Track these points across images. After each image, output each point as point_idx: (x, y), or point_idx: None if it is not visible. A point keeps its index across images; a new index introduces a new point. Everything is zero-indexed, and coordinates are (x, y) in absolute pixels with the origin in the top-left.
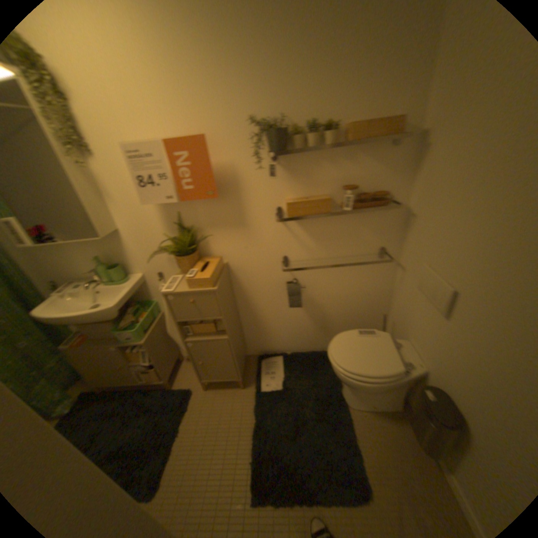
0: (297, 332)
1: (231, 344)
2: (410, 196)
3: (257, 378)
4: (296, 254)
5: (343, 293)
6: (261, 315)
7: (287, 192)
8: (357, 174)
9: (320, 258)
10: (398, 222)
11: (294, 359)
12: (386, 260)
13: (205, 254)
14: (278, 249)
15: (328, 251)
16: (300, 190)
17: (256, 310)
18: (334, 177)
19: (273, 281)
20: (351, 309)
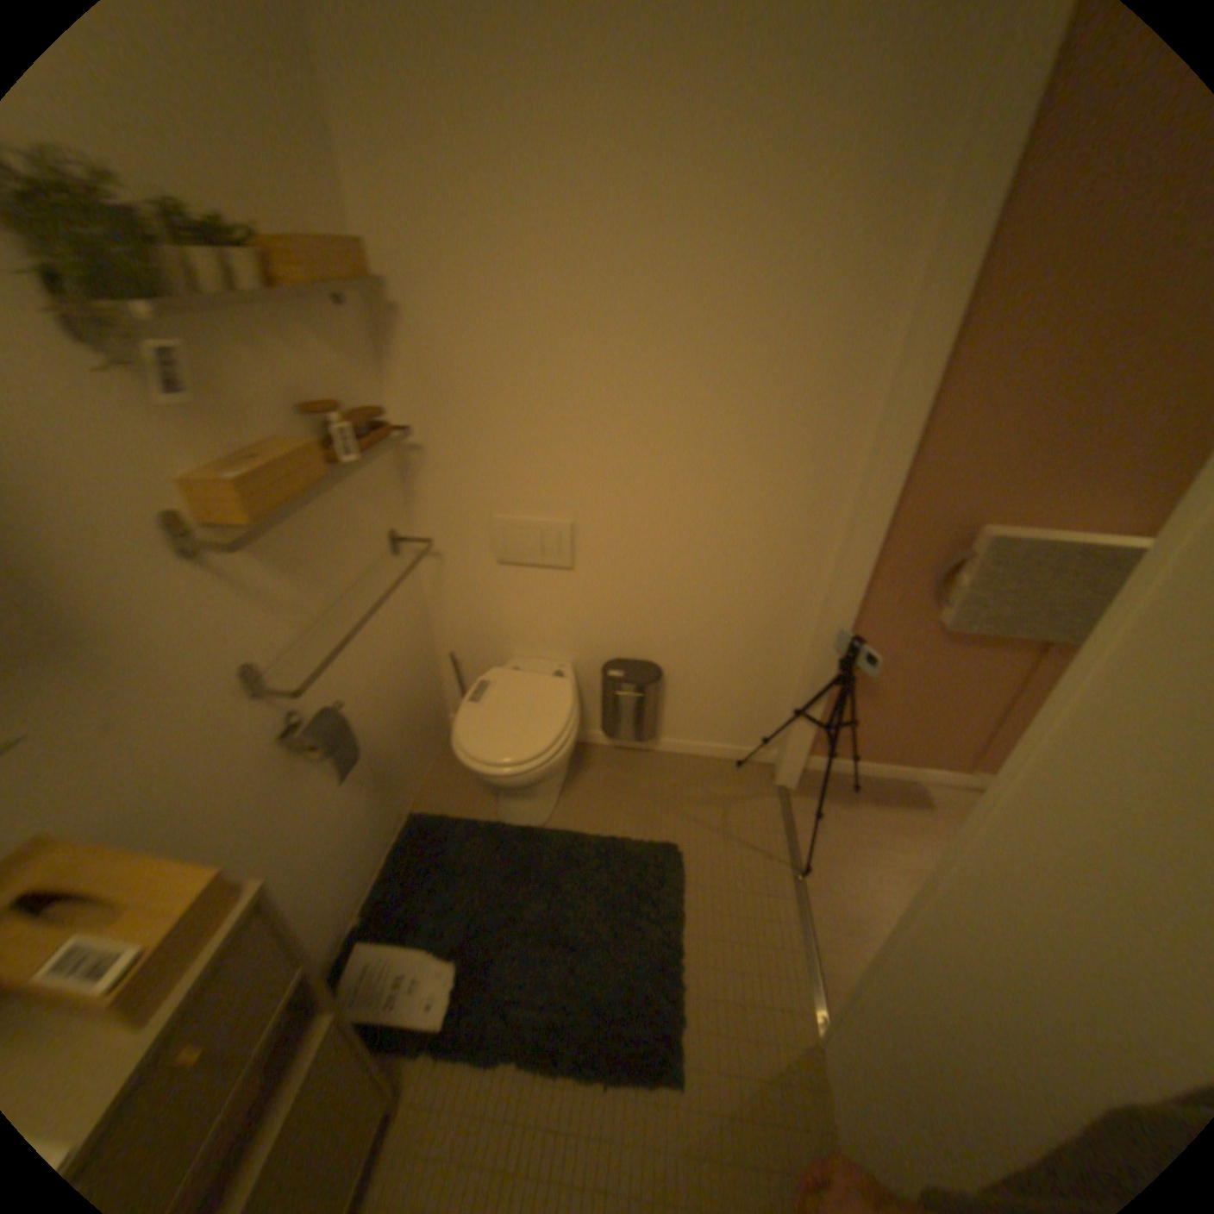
0: (343, 850)
1: (338, 1027)
2: (391, 415)
3: (382, 1048)
4: (266, 640)
5: (378, 671)
6: None
7: (173, 451)
8: (308, 376)
9: (316, 618)
10: (393, 471)
11: (385, 909)
12: (403, 555)
13: None
14: (216, 655)
15: (325, 588)
16: (208, 439)
17: None
18: (272, 386)
19: (241, 772)
20: (398, 694)
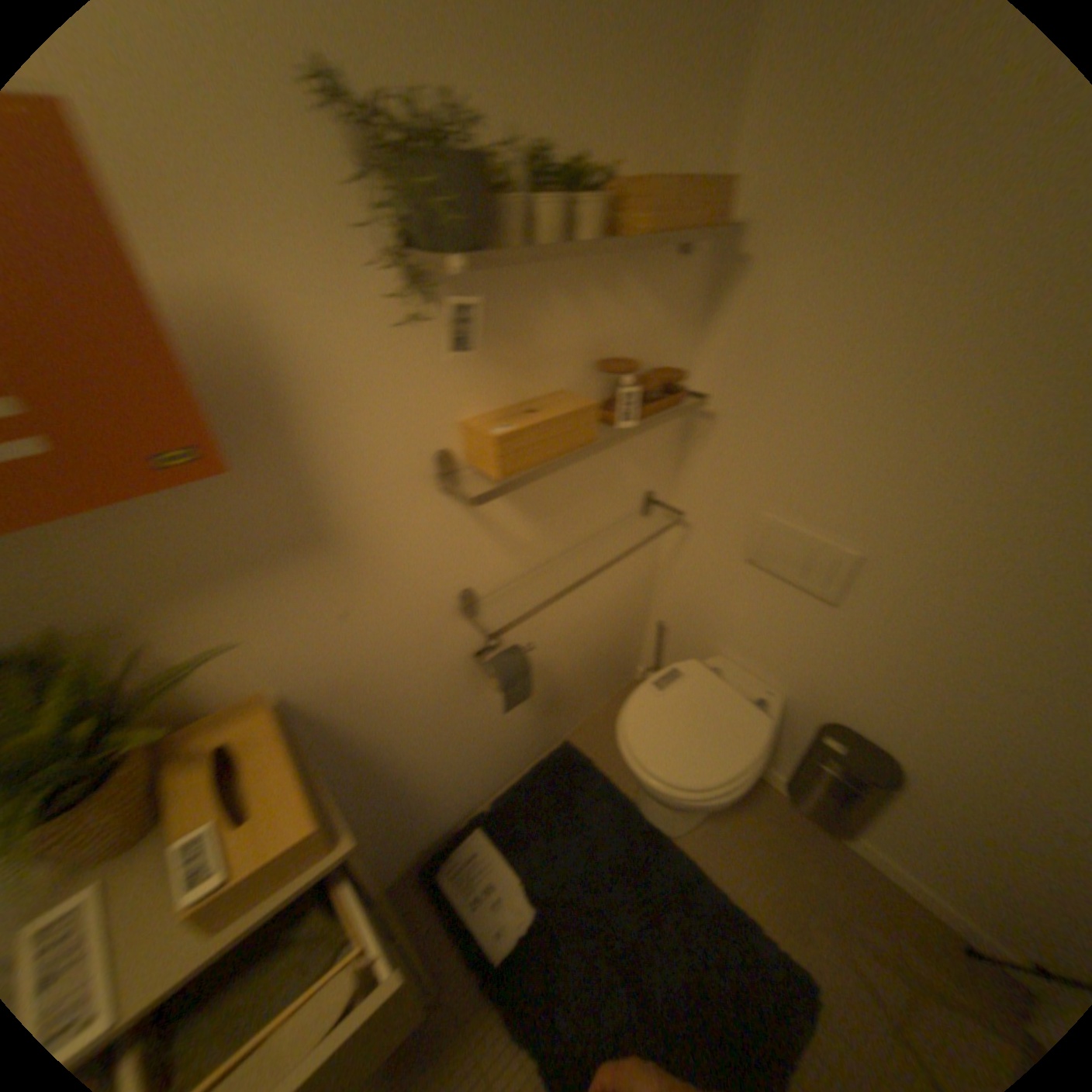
0: (499, 750)
1: (402, 946)
2: (694, 374)
3: (455, 938)
4: (492, 571)
5: (585, 615)
6: (410, 773)
7: (463, 395)
8: (619, 329)
9: (544, 560)
10: (673, 432)
11: (511, 816)
12: (652, 515)
13: (157, 711)
14: (445, 576)
15: (561, 535)
16: (498, 386)
17: (394, 772)
18: (578, 338)
19: (435, 671)
20: (596, 638)
